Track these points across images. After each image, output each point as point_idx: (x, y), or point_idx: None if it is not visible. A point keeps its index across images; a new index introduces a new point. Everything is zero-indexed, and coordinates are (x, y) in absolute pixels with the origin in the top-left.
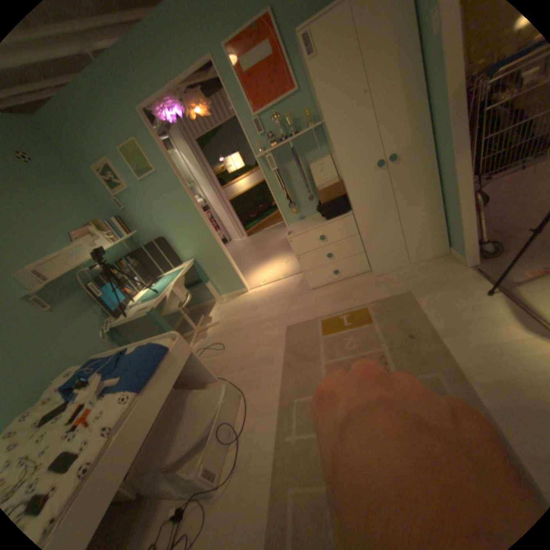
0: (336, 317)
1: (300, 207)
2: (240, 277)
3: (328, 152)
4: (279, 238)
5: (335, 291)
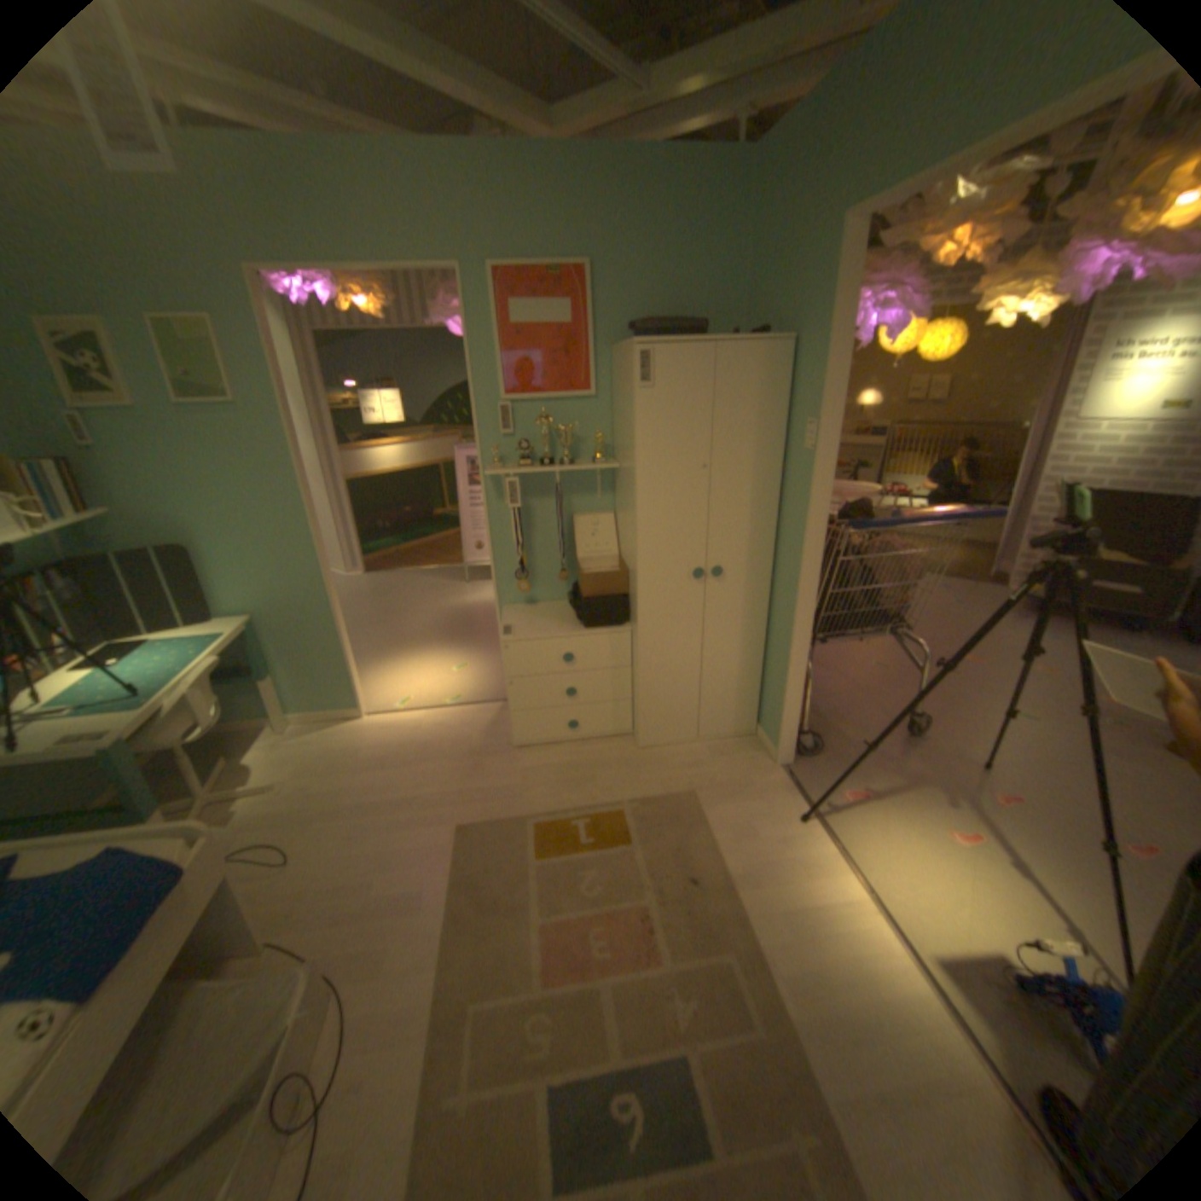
0: (565, 822)
1: (535, 581)
2: (355, 685)
3: (613, 509)
4: (448, 604)
5: (564, 762)
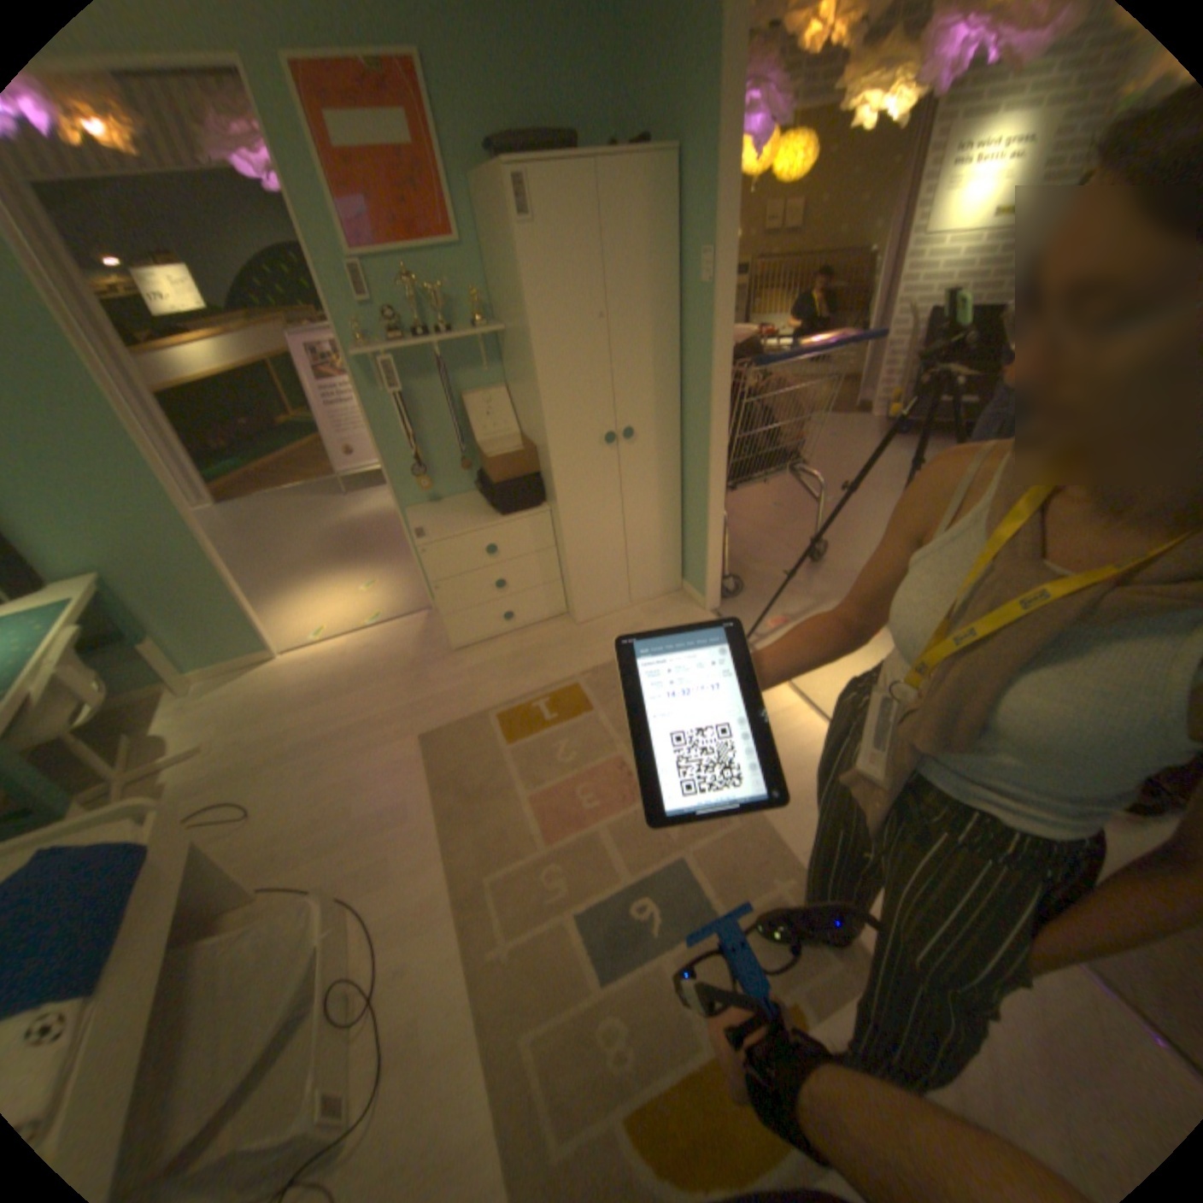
0: (525, 705)
1: (434, 476)
2: (256, 625)
3: (503, 381)
4: (330, 522)
5: (508, 653)
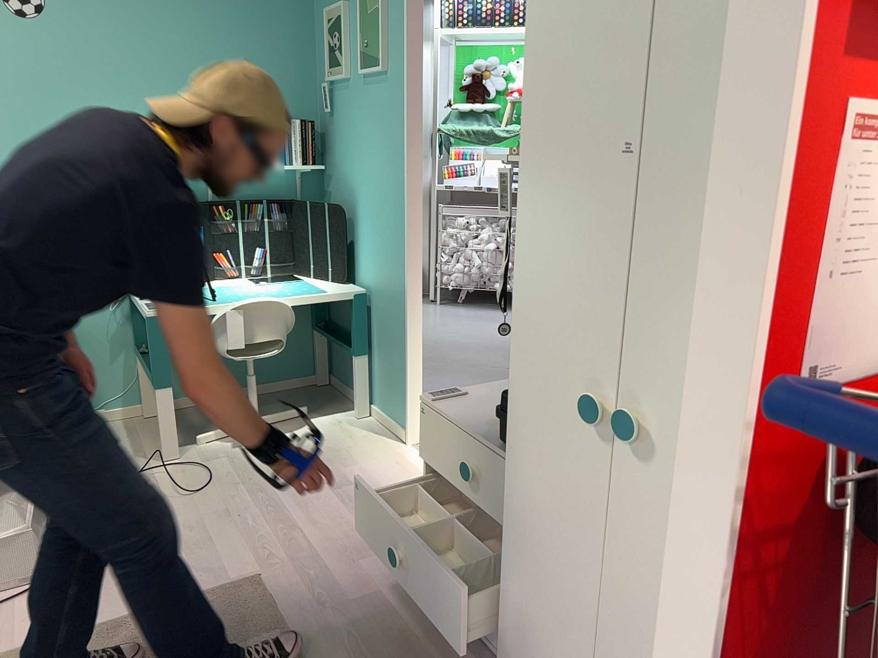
0: None
1: None
2: (409, 403)
3: None
4: None
5: (413, 630)
